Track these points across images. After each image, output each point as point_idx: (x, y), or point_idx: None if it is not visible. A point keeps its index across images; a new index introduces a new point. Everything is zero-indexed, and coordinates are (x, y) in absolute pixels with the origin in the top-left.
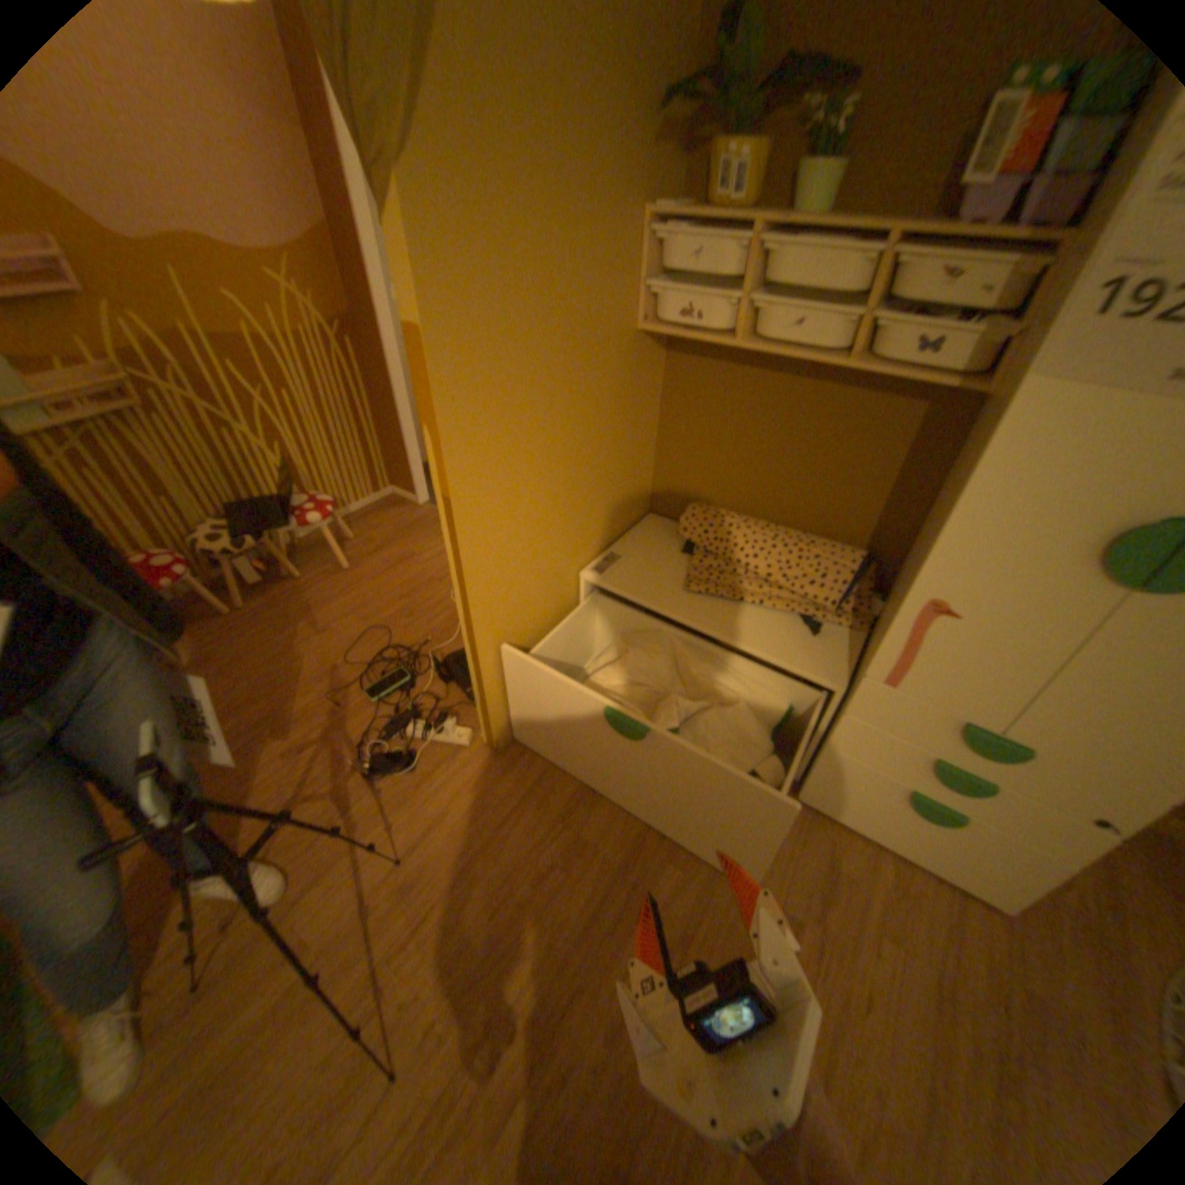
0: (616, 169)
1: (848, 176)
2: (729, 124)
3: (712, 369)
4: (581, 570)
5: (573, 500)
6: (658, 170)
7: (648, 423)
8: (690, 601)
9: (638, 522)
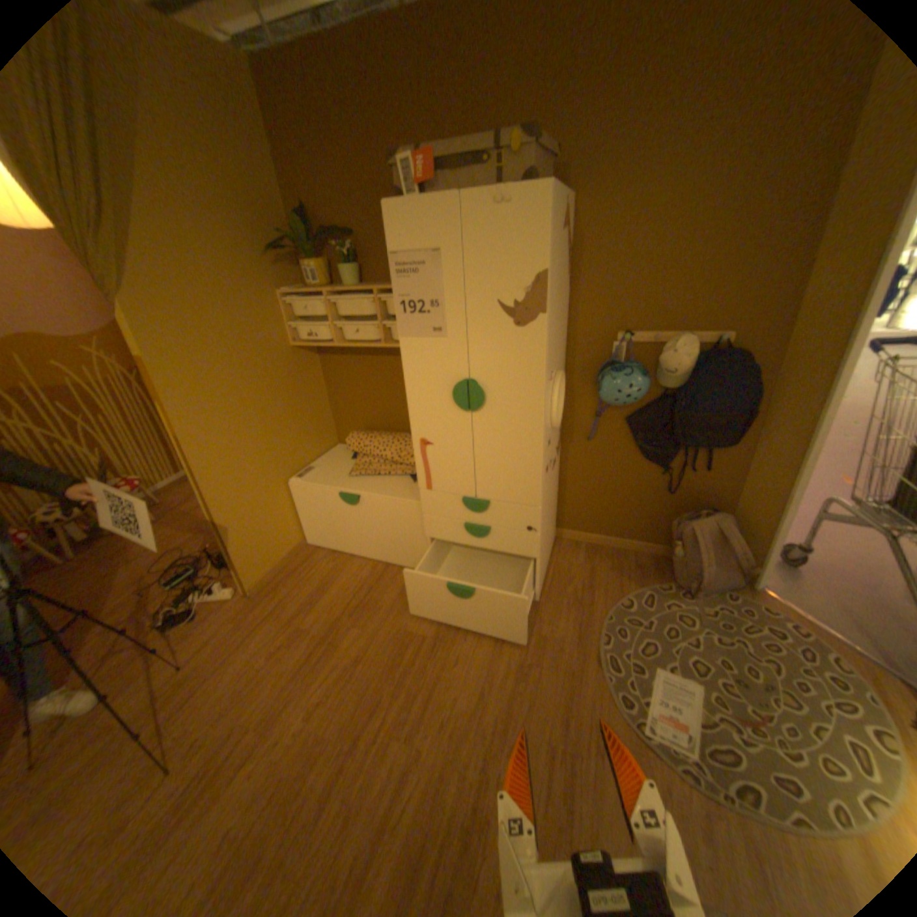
0: (250, 280)
1: (363, 270)
2: (304, 255)
3: (342, 360)
4: (290, 479)
5: (270, 437)
6: (280, 276)
7: (318, 393)
8: (351, 481)
9: (330, 450)
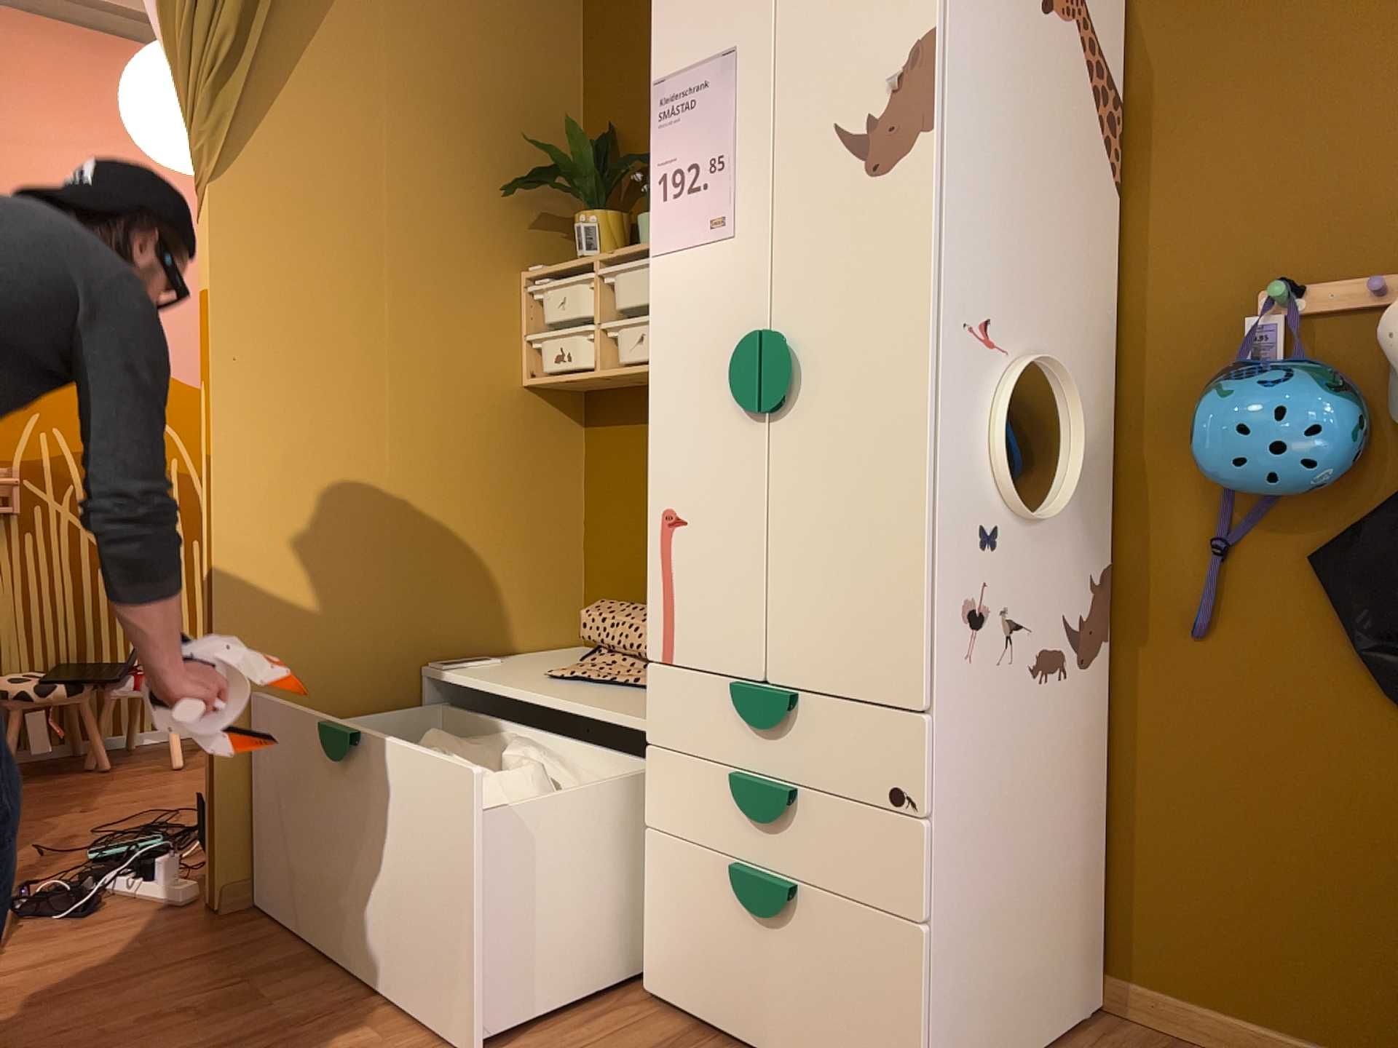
0: (474, 236)
1: None
2: (589, 207)
3: (624, 434)
4: (426, 665)
5: (412, 548)
6: (542, 250)
7: (562, 507)
8: (542, 683)
9: (555, 649)
